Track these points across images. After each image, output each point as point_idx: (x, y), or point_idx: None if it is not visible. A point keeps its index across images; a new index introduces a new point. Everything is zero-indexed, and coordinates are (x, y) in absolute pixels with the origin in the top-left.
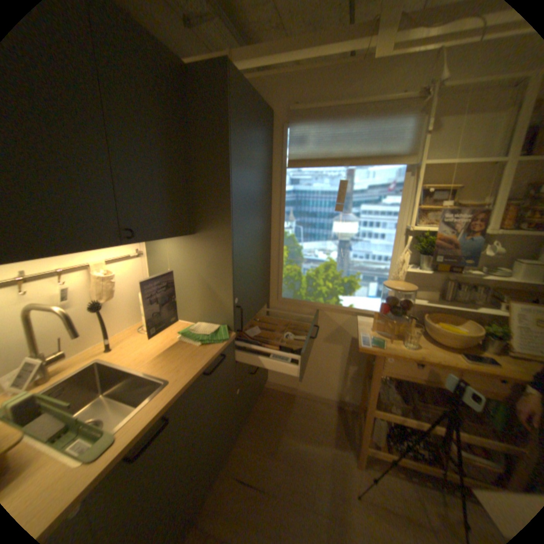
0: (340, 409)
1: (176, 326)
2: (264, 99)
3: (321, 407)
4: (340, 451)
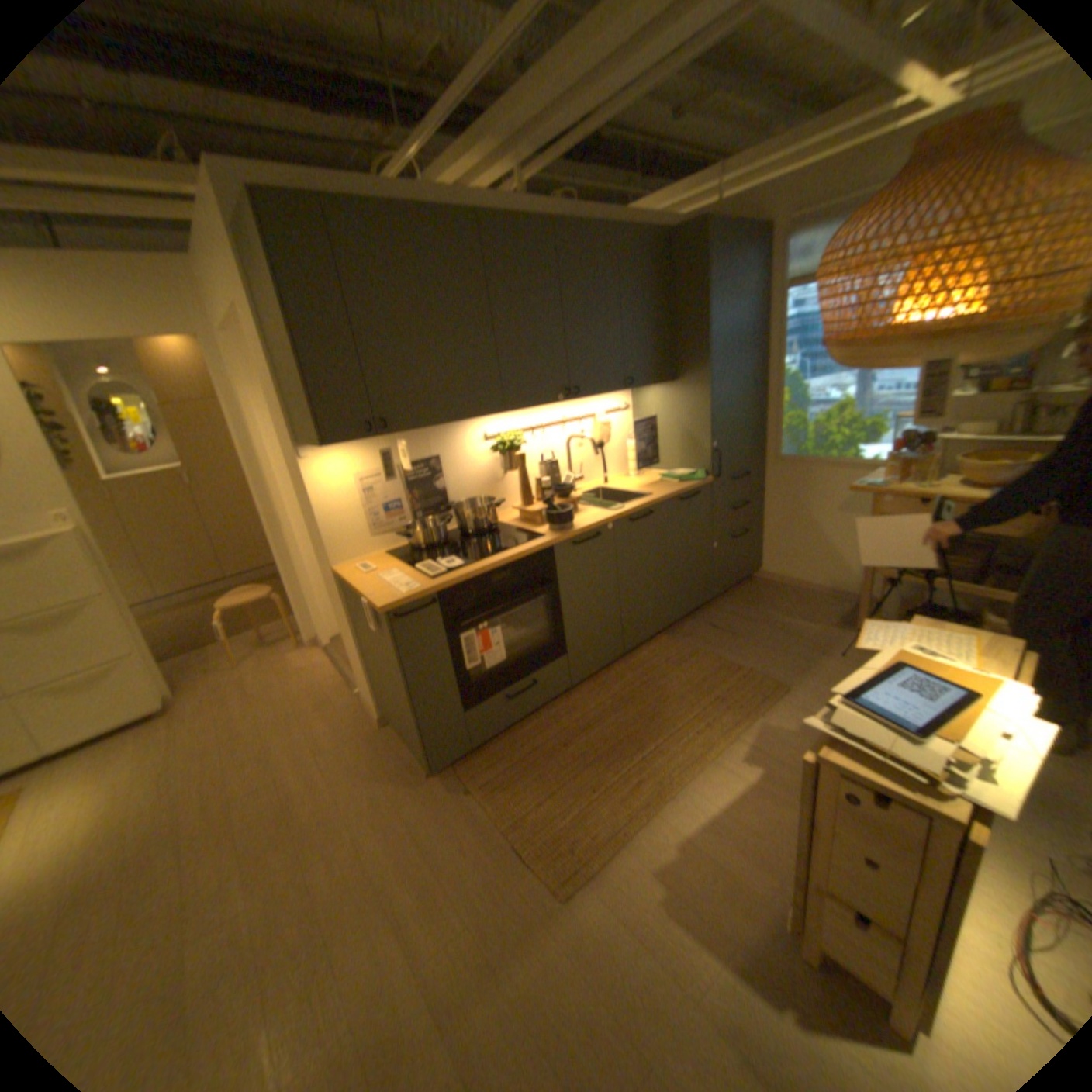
0: (859, 604)
1: (655, 475)
2: (759, 211)
3: (831, 600)
4: (838, 630)
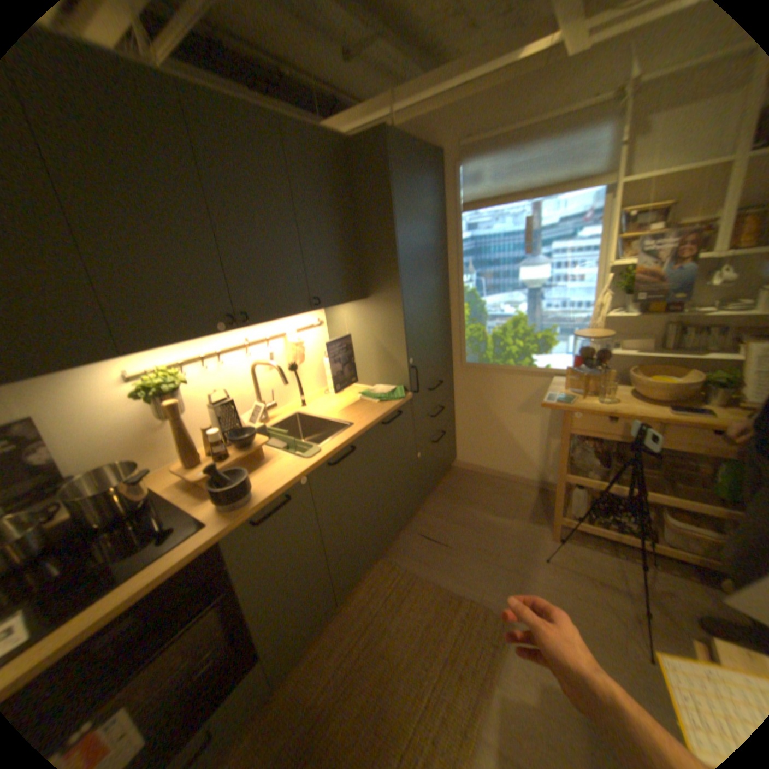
0: (542, 489)
1: (356, 389)
2: (431, 138)
3: (518, 487)
4: (534, 525)
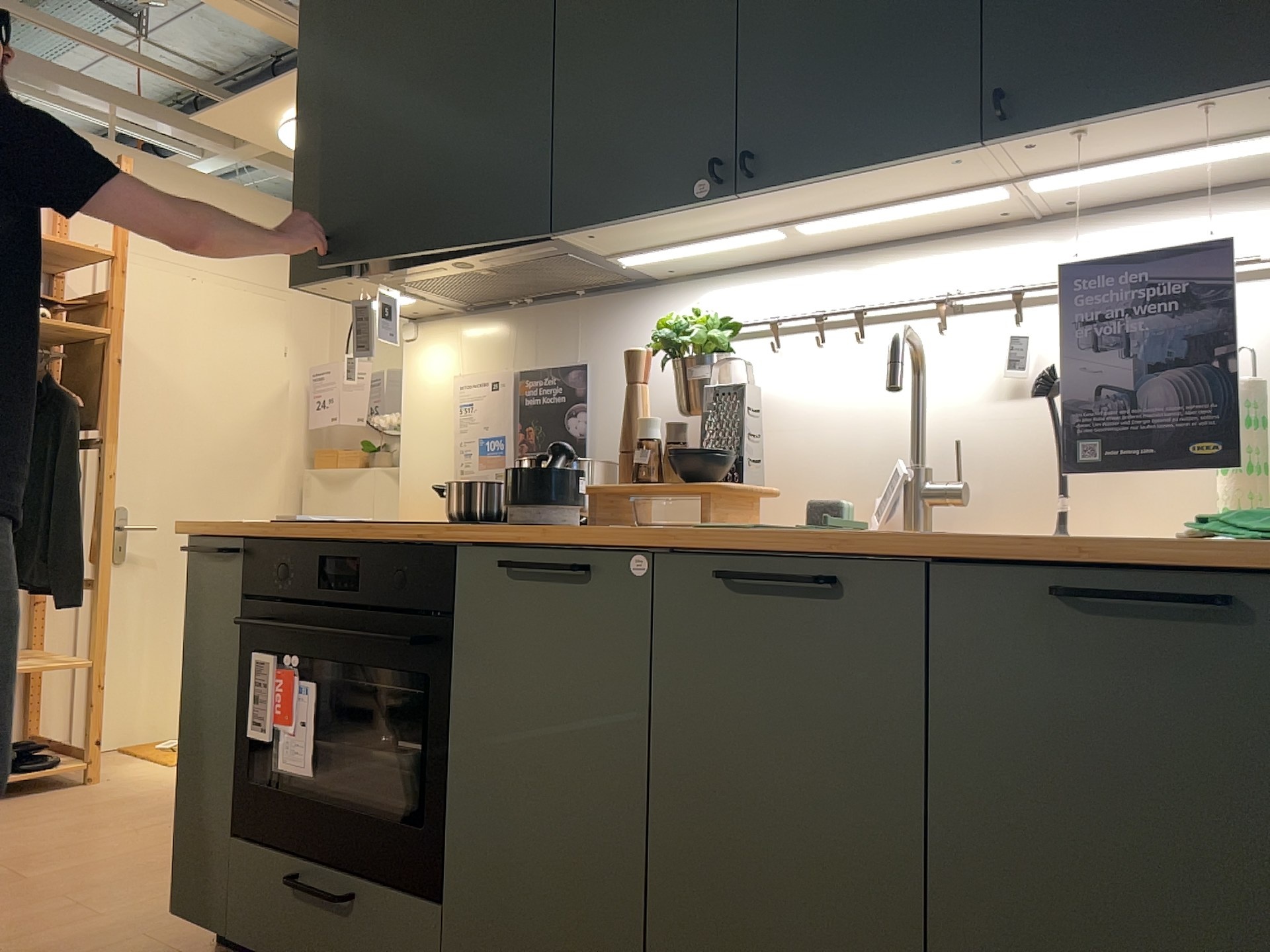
0: None
1: None
2: None
3: None
4: None
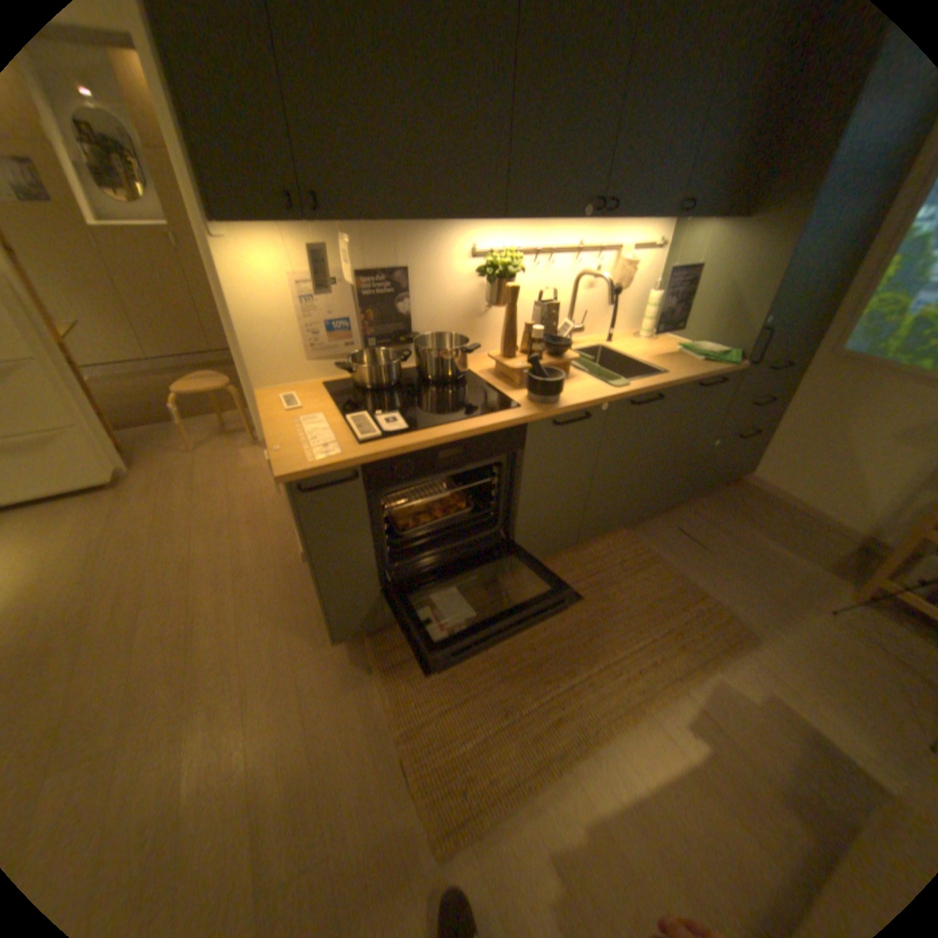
0: (866, 548)
1: (673, 341)
2: None
3: (830, 532)
4: (834, 576)
